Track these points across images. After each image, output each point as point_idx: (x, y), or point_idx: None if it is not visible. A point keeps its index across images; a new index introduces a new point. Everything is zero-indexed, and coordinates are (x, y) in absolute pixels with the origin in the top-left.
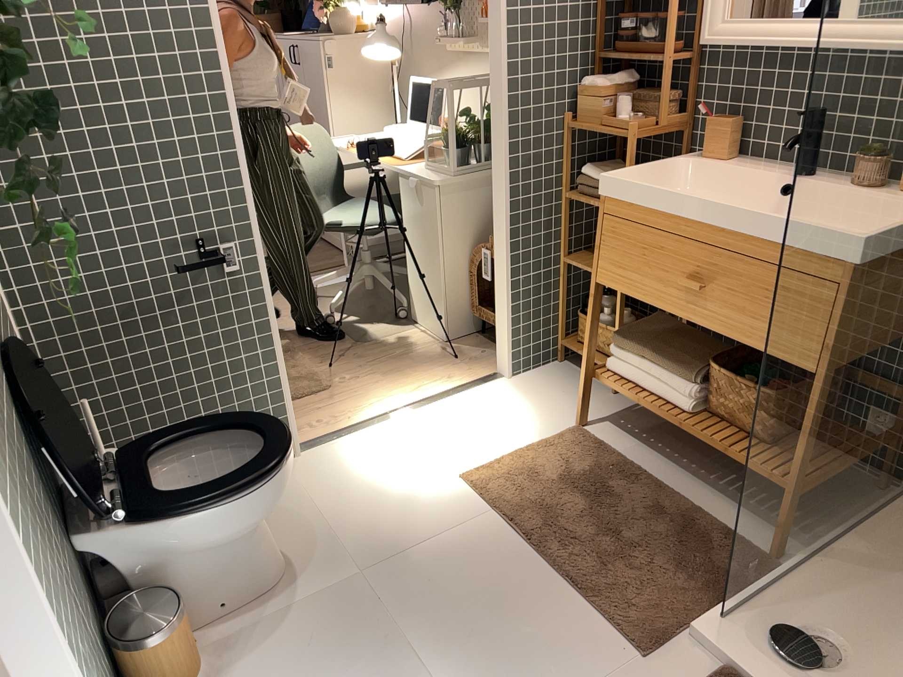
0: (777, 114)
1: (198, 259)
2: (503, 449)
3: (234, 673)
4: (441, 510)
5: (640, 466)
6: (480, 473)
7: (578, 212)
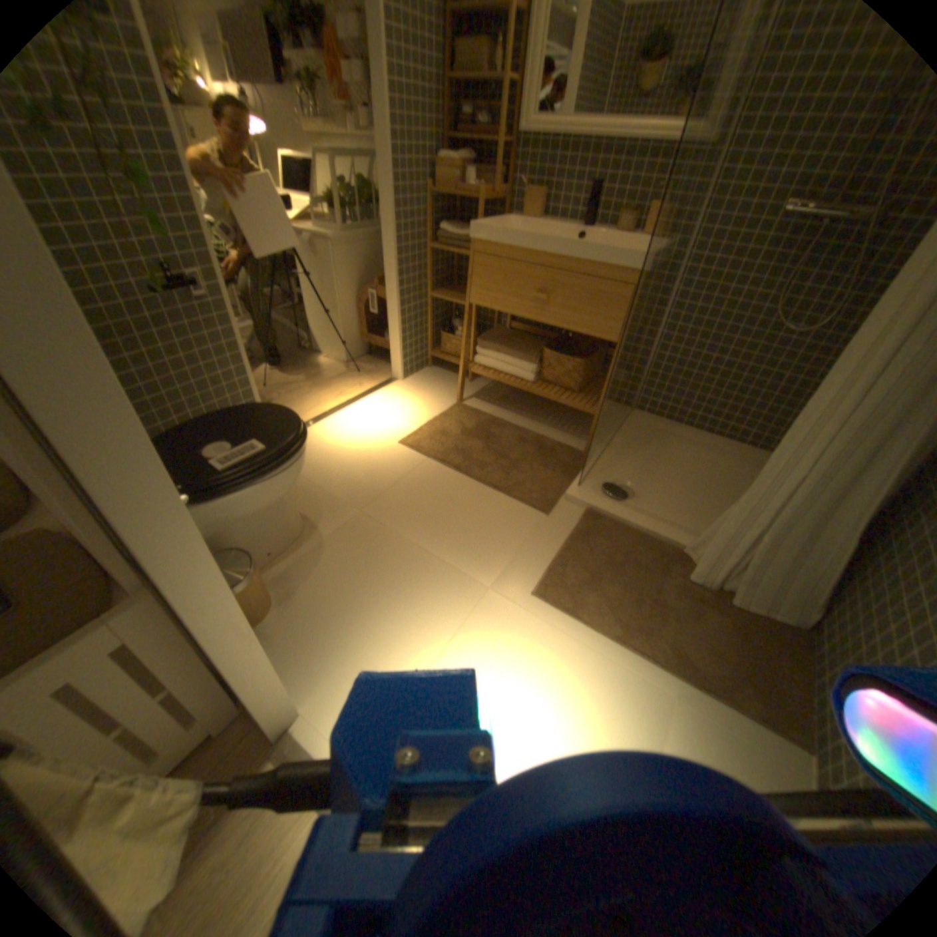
0: (576, 179)
1: (161, 281)
2: (417, 420)
3: (292, 589)
4: (392, 462)
5: (501, 419)
6: (407, 437)
7: (436, 258)
